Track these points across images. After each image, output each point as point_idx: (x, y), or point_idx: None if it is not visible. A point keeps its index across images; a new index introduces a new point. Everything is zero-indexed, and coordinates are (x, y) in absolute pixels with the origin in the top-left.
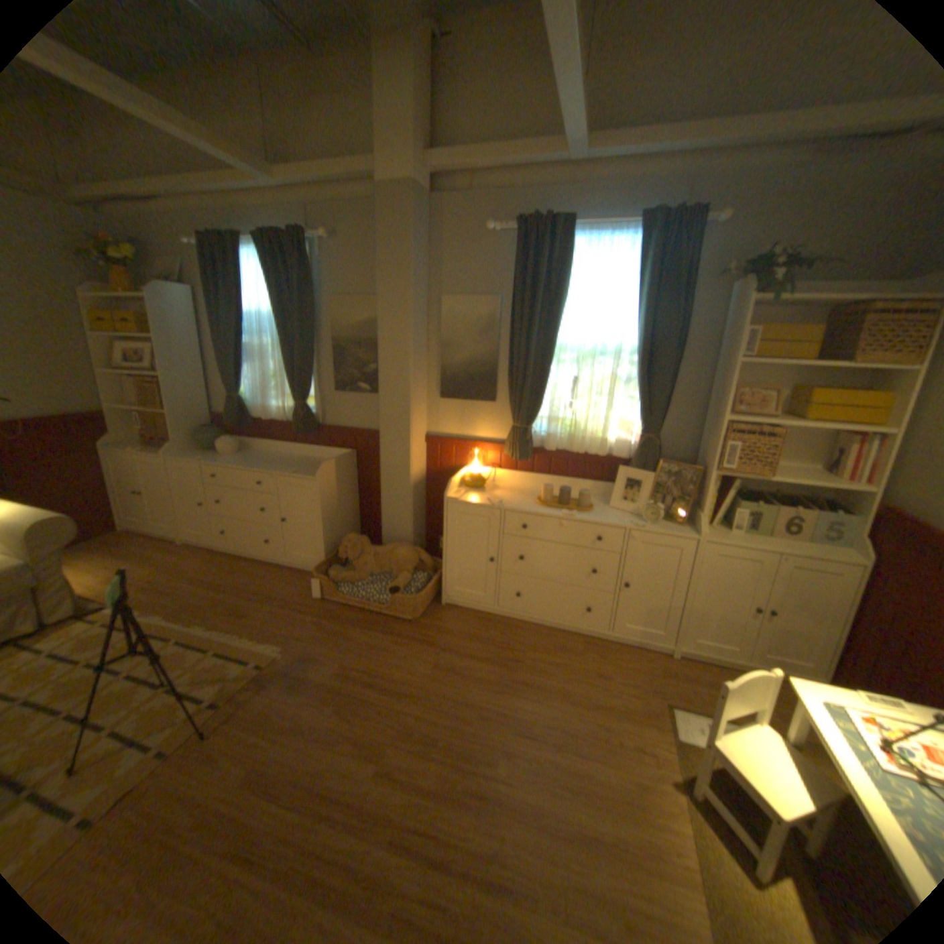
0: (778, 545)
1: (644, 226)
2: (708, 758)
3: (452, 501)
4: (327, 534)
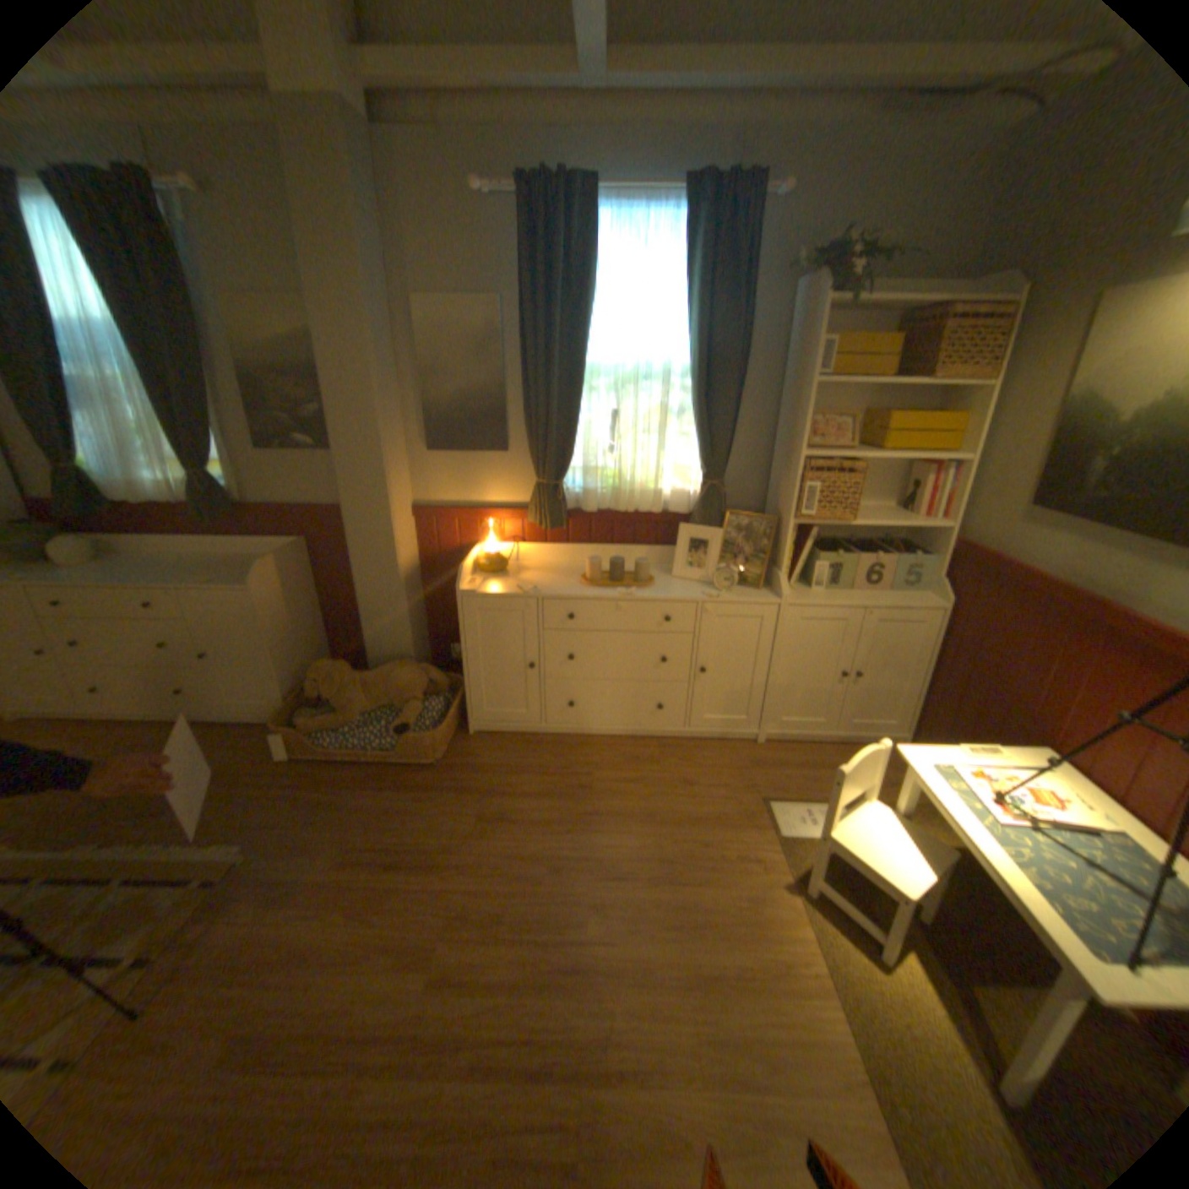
0: (860, 597)
1: (689, 196)
2: (813, 848)
3: (466, 595)
4: (280, 666)
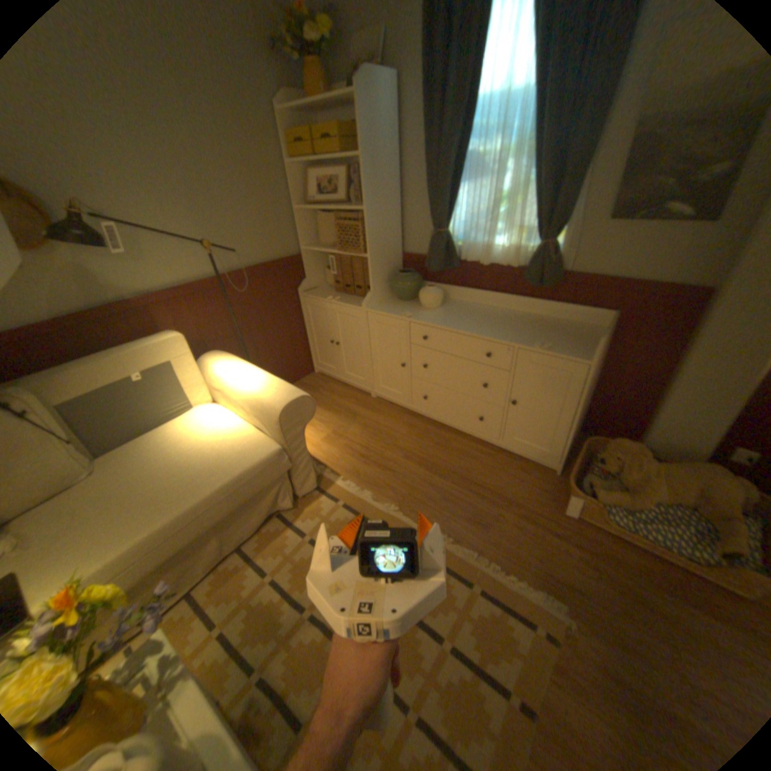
0: None
1: None
2: None
3: None
4: (577, 428)
